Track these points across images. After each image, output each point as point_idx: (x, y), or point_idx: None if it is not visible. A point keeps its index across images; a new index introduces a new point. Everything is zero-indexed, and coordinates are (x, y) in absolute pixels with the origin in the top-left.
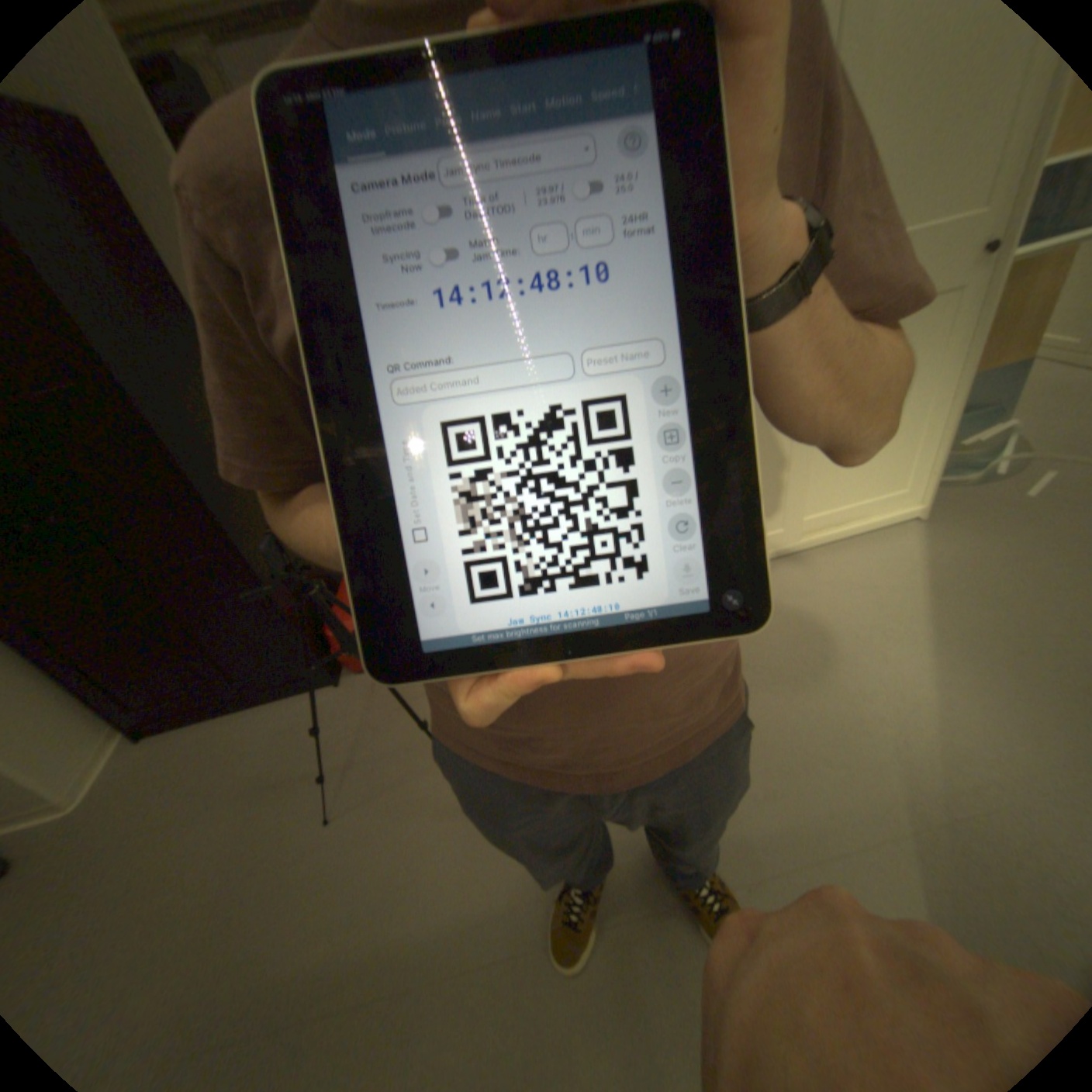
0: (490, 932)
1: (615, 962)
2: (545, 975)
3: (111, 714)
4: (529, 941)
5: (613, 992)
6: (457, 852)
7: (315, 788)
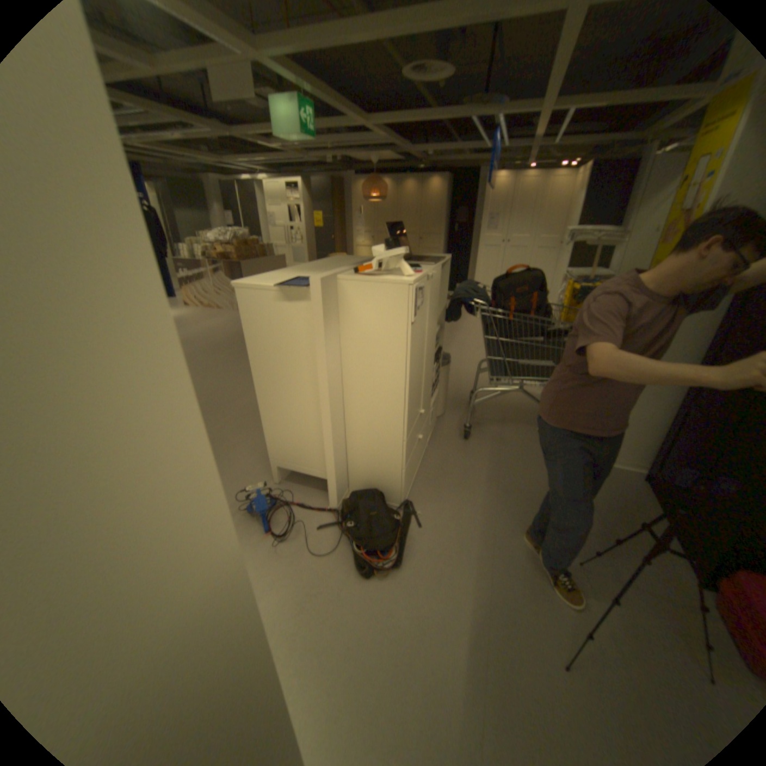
0: (504, 632)
1: (470, 695)
2: (477, 652)
3: (661, 463)
4: (494, 651)
5: (458, 684)
6: (551, 631)
7: (607, 562)
